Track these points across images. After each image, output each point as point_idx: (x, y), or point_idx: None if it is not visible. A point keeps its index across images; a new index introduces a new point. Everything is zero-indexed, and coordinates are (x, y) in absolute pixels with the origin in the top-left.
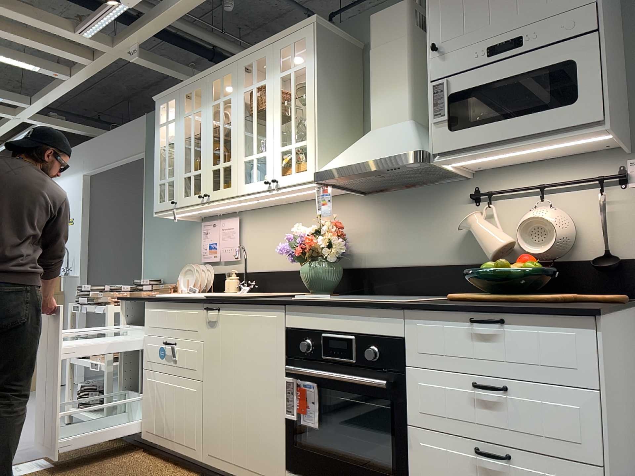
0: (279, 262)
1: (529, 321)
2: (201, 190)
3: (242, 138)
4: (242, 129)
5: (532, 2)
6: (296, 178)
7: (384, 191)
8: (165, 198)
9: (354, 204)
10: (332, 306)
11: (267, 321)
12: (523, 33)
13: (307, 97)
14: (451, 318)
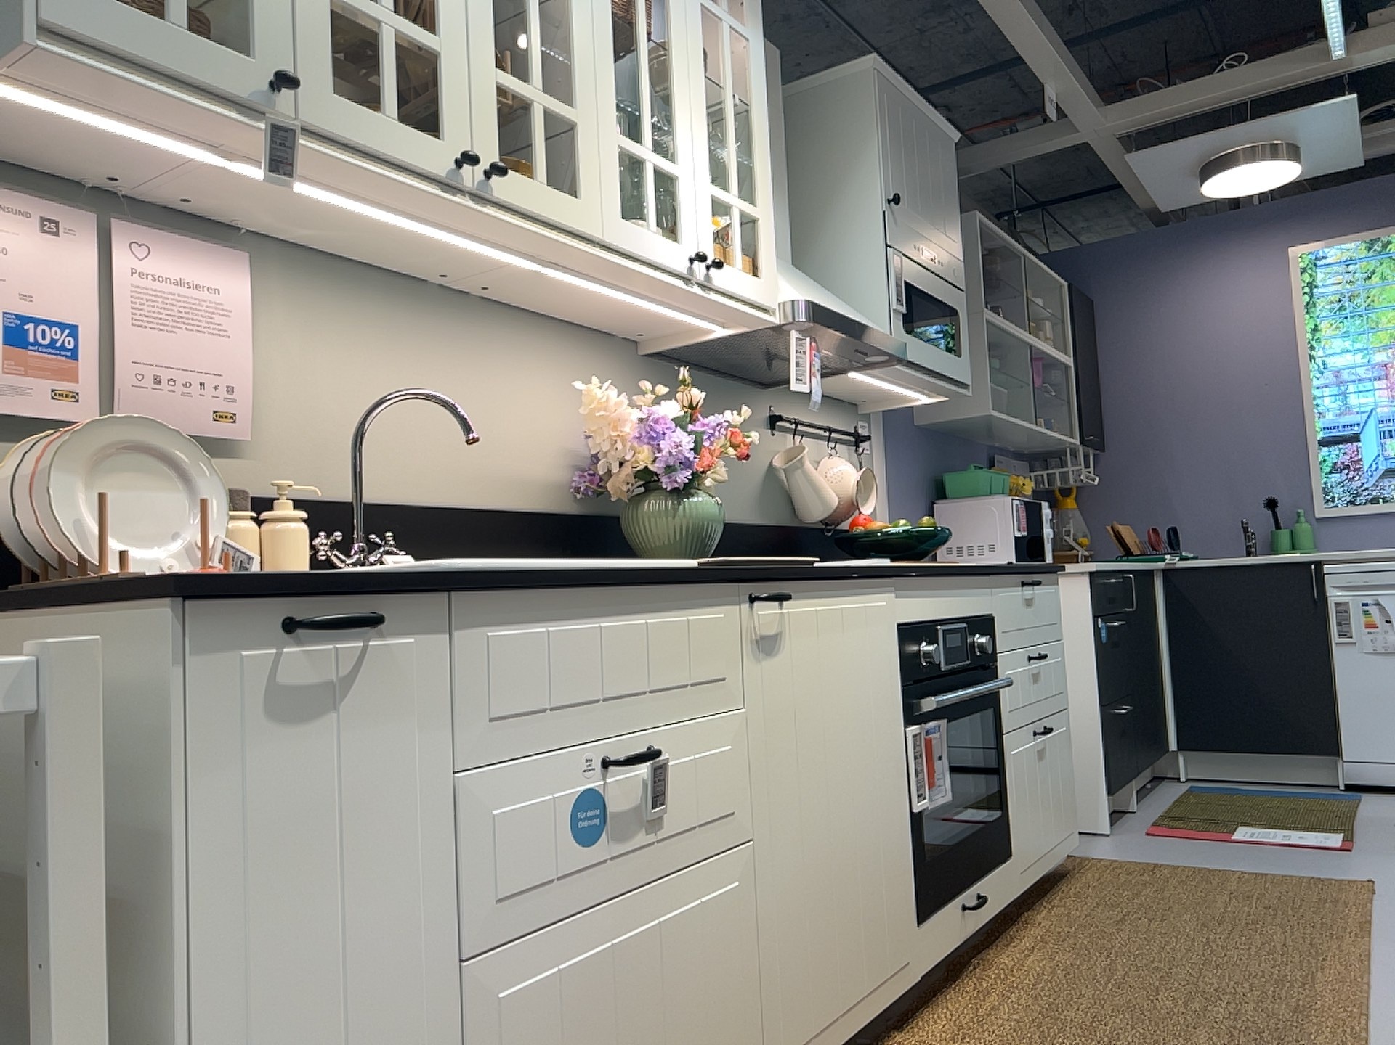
0: (431, 478)
1: (1043, 580)
2: (451, 131)
3: (610, 68)
4: (609, 42)
5: (942, 224)
6: (748, 285)
7: (681, 362)
8: (171, 7)
9: (625, 369)
10: (951, 573)
11: (877, 613)
12: (940, 253)
13: (758, 115)
14: (1015, 582)
